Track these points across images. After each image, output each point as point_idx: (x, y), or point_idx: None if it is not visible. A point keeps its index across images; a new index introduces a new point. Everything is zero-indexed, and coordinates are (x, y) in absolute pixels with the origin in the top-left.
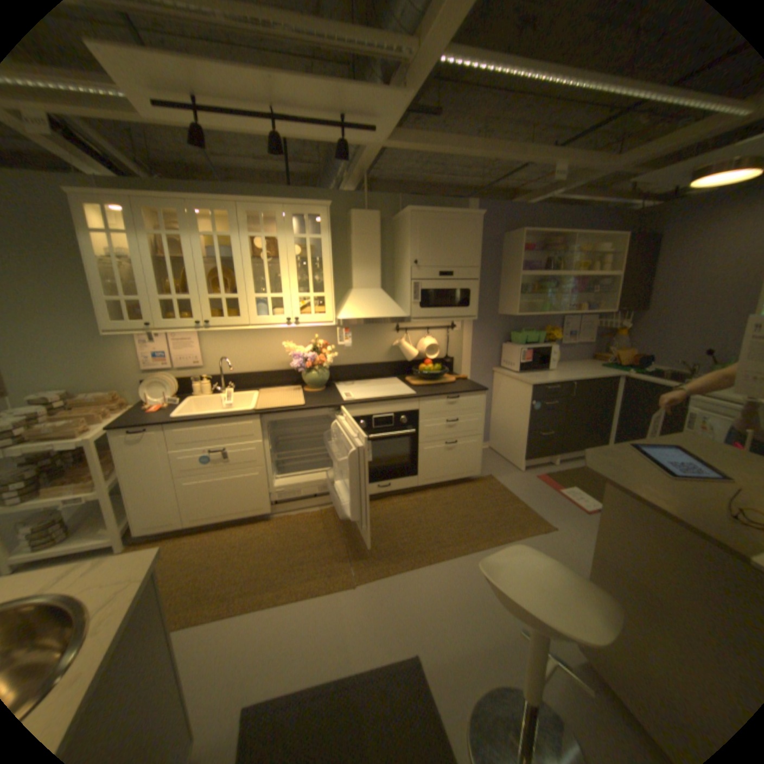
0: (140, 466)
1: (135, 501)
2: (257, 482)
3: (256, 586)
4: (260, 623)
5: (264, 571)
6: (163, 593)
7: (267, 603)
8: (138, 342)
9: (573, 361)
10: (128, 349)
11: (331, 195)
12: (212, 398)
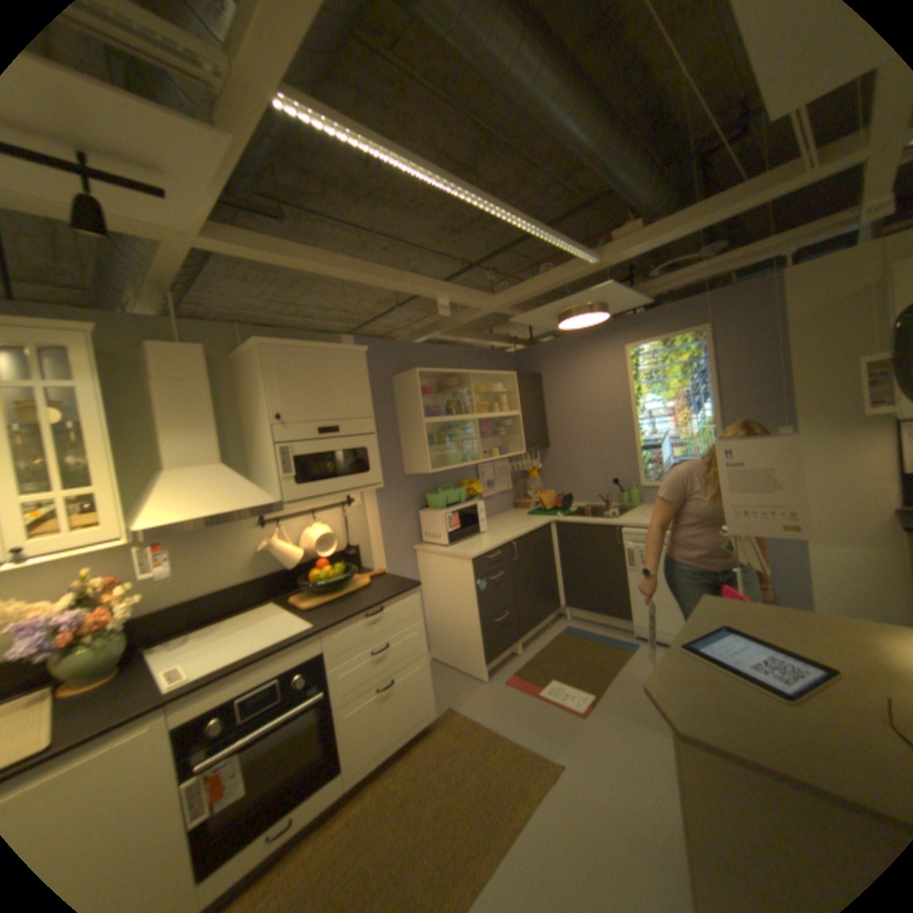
0: None
1: None
2: None
3: None
4: None
5: None
6: None
7: None
8: None
9: (496, 515)
10: None
11: (100, 319)
12: None
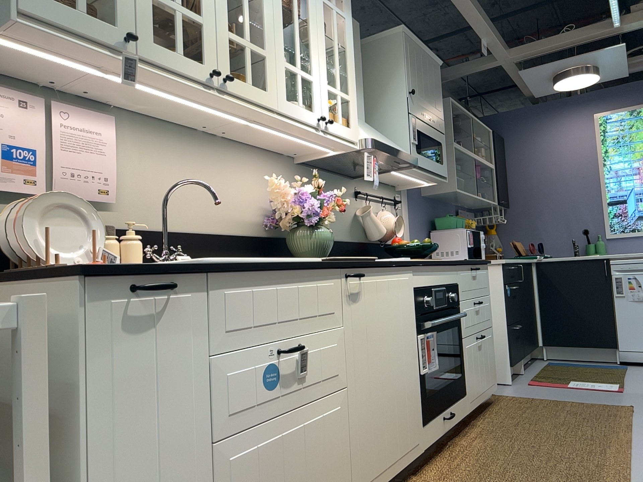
0: (141, 408)
1: None
2: (337, 431)
3: None
4: None
5: None
6: None
7: None
8: None
9: None
10: None
11: None
12: None
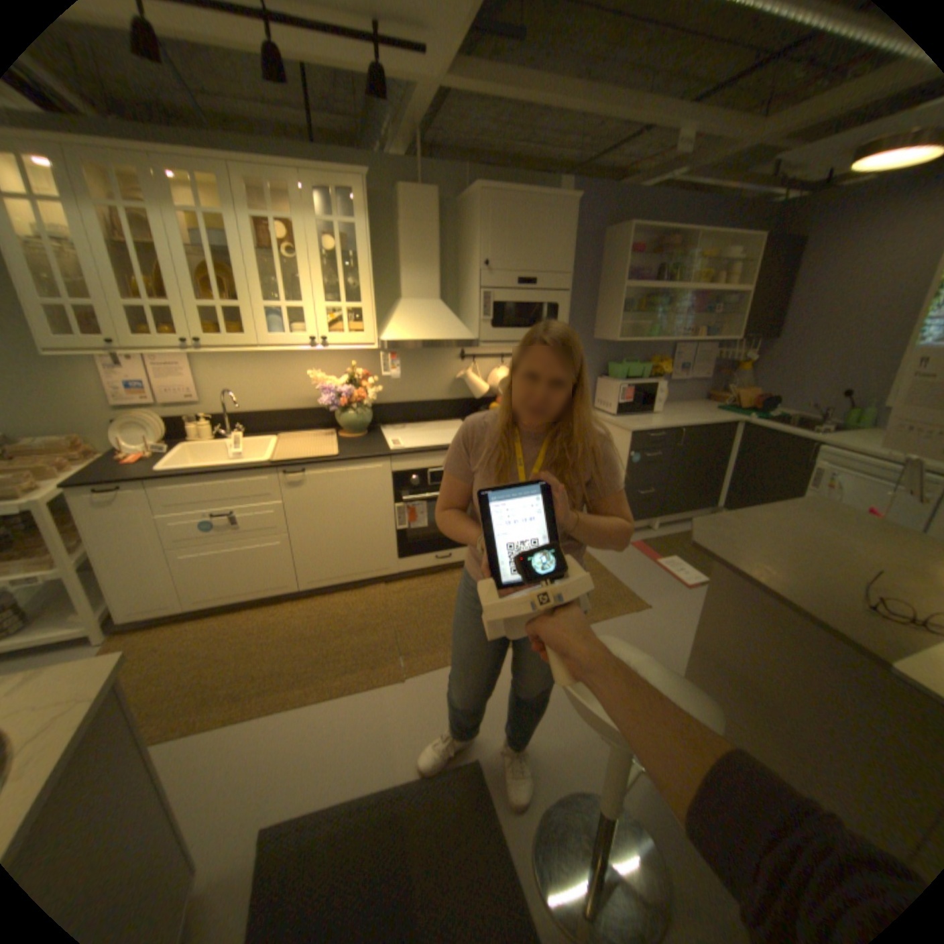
0: (116, 535)
1: (115, 580)
2: (279, 554)
3: (280, 682)
4: (283, 727)
5: (289, 663)
6: (158, 694)
7: (294, 703)
8: (102, 367)
9: (683, 401)
10: (88, 376)
11: (370, 160)
12: (214, 445)
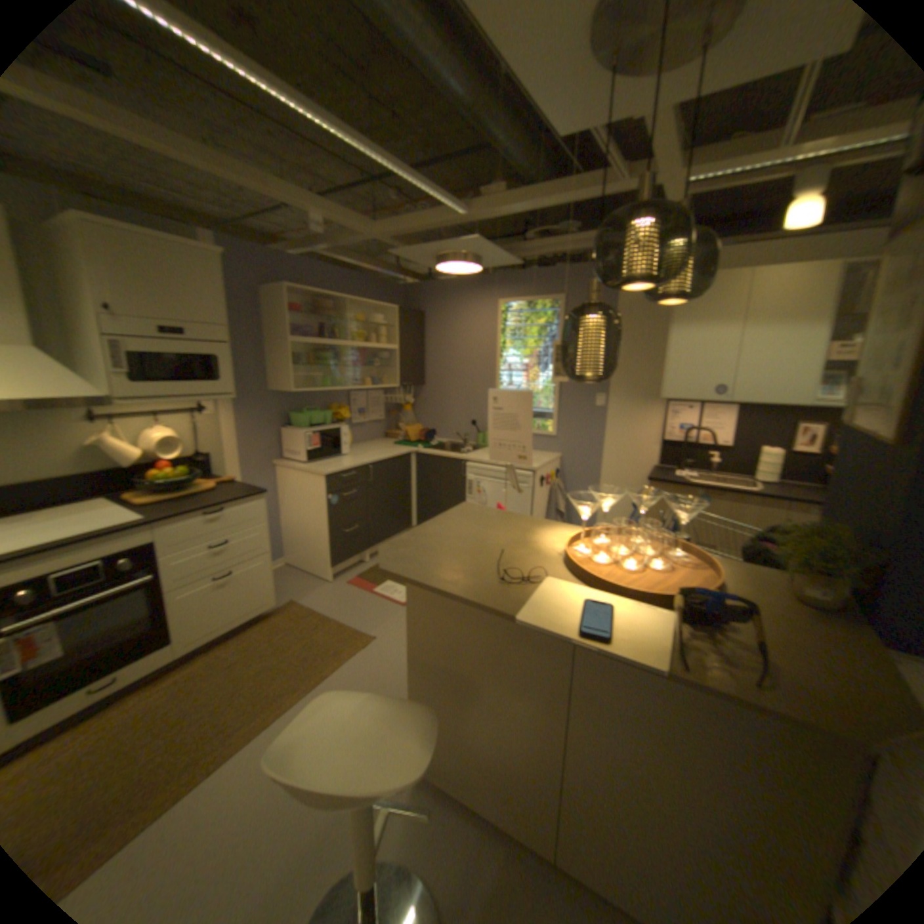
0: None
1: None
2: None
3: None
4: None
5: None
6: None
7: None
8: None
9: (368, 442)
10: None
11: None
12: None
